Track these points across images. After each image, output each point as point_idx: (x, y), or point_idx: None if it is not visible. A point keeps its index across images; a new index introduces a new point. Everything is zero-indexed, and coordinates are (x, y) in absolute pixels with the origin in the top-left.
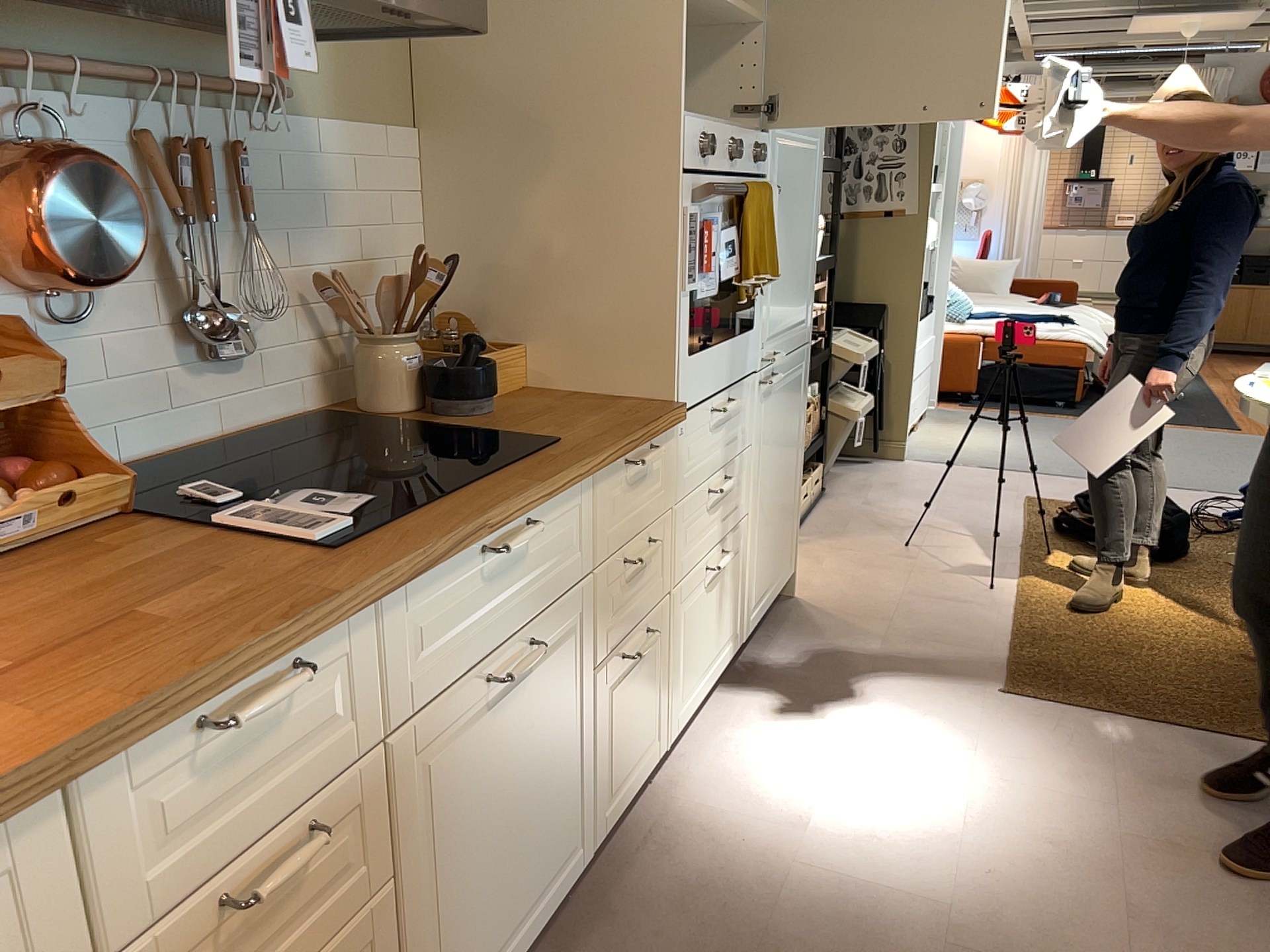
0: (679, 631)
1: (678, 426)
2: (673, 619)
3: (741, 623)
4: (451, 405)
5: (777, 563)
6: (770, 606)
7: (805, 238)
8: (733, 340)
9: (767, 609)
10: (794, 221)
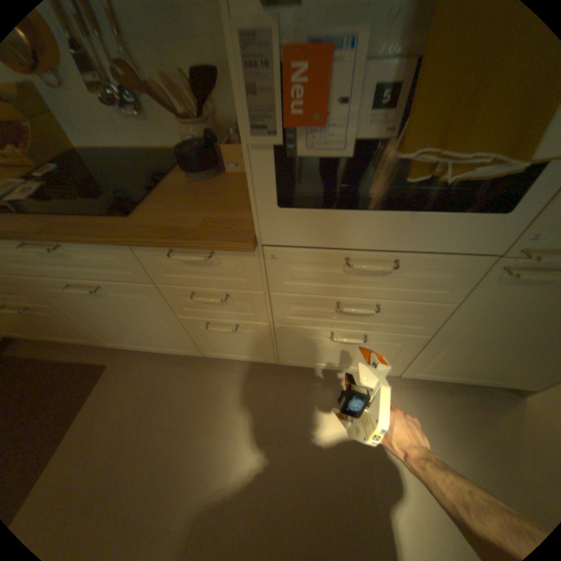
0: (287, 339)
1: (266, 252)
2: (277, 333)
3: (398, 370)
4: (185, 170)
5: (490, 375)
6: (462, 383)
7: None
8: (418, 213)
9: (456, 383)
10: None
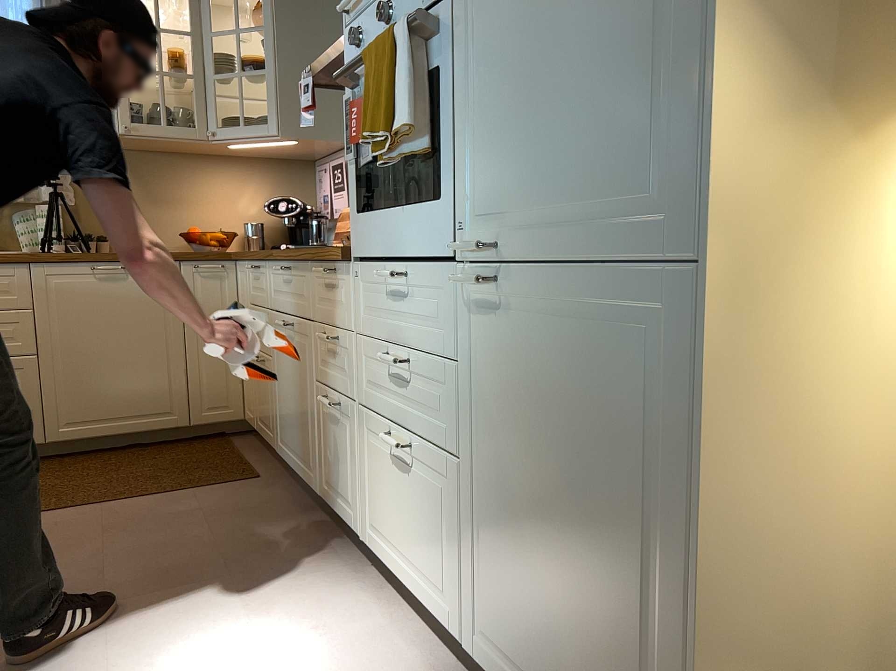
0: (367, 454)
1: (355, 269)
2: (361, 432)
3: (459, 611)
4: None
5: None
6: None
7: (619, 6)
8: (408, 209)
9: None
10: (549, 4)
